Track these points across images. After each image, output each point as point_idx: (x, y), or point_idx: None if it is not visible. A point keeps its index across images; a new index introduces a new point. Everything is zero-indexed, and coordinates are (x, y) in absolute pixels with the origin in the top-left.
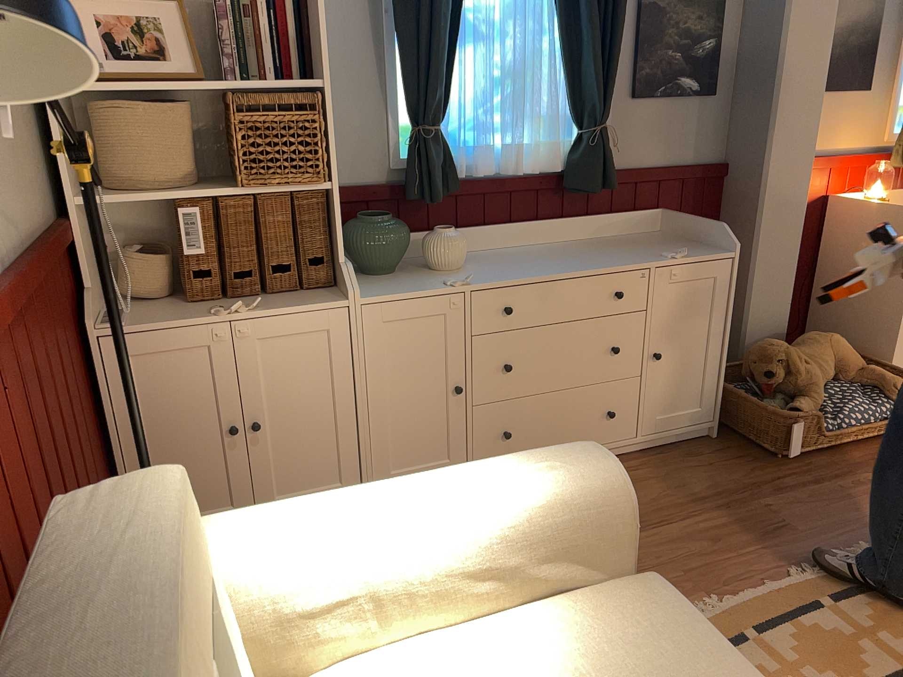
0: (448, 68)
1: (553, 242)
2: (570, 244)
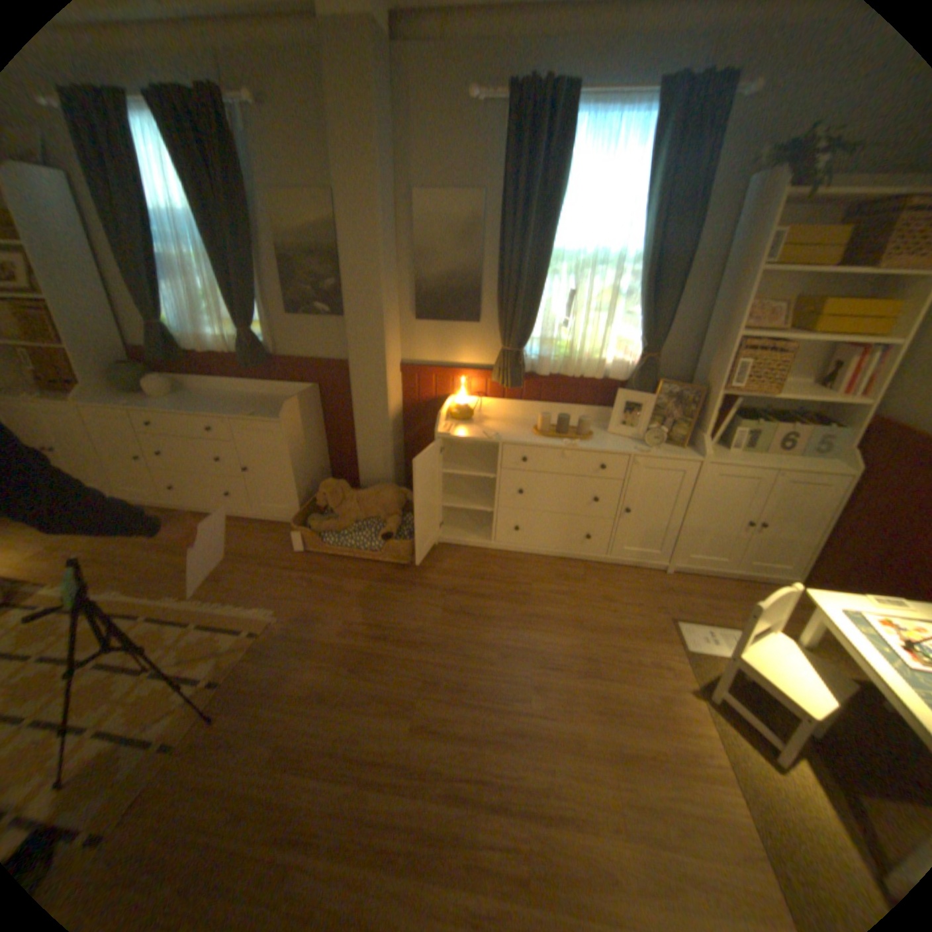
0: (150, 292)
1: (246, 394)
2: (249, 397)
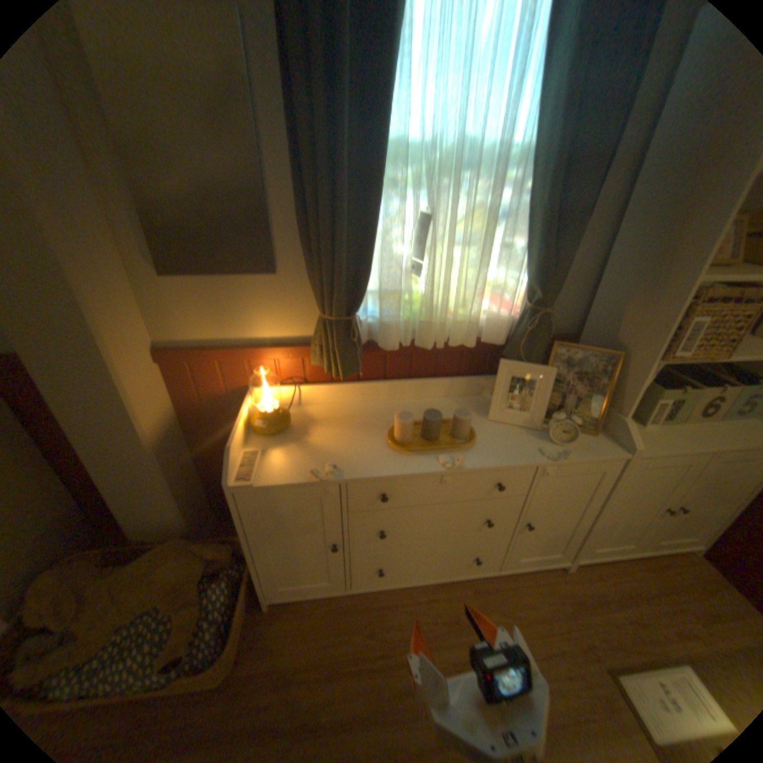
0: None
1: None
2: None
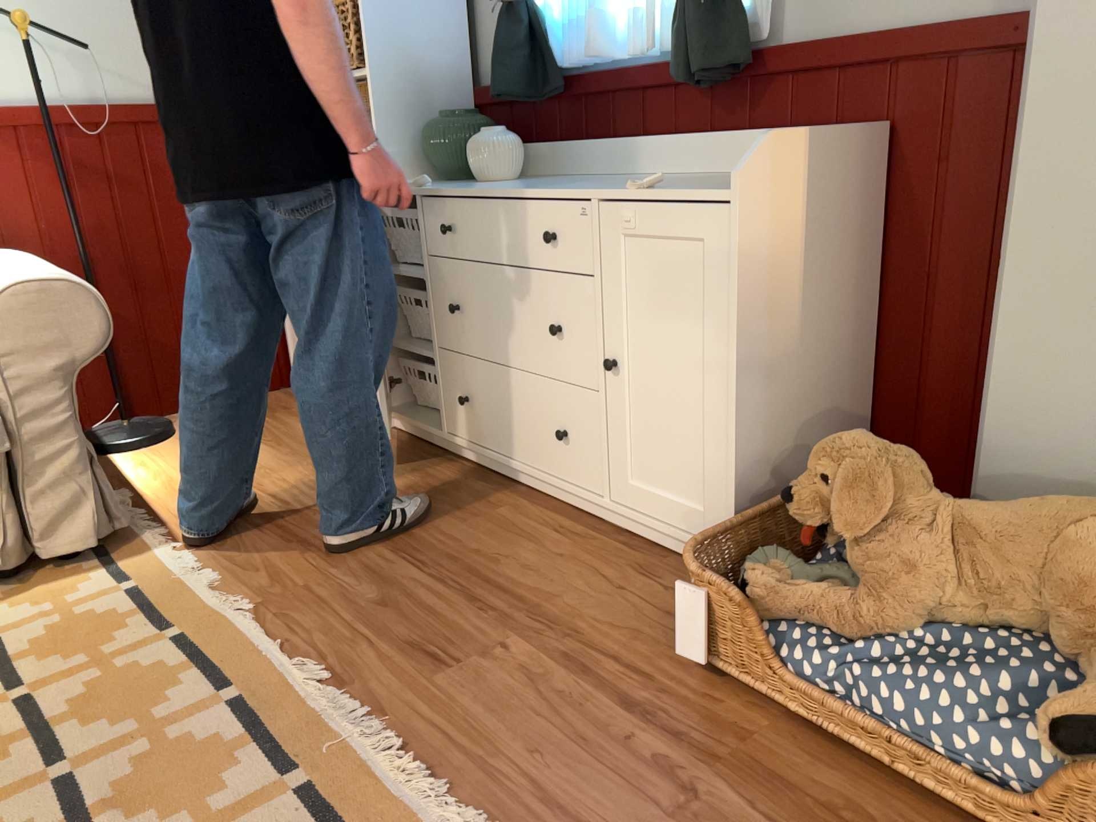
0: None
1: (676, 174)
2: (680, 177)
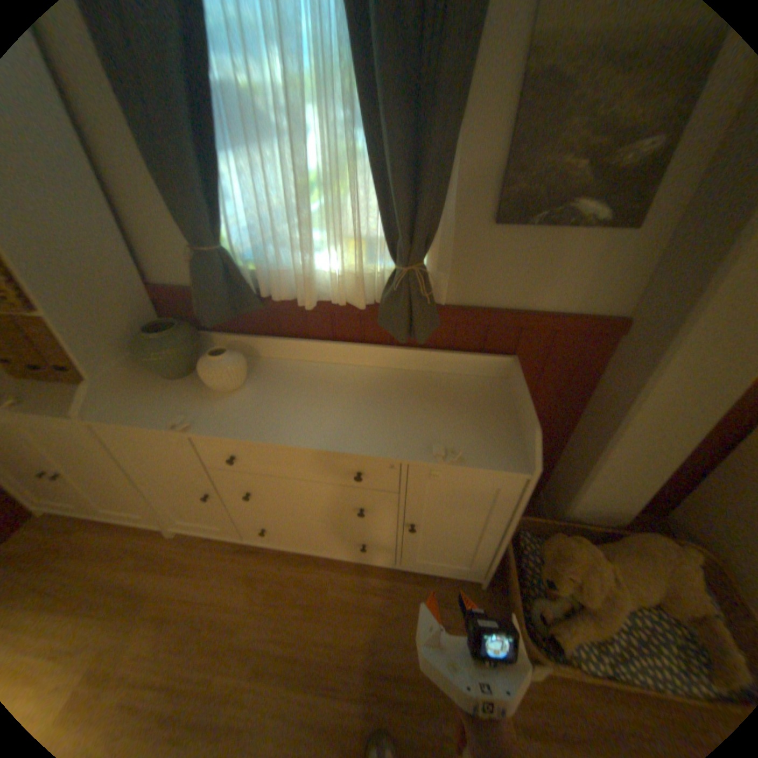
0: (209, 176)
1: (375, 366)
2: (387, 375)
